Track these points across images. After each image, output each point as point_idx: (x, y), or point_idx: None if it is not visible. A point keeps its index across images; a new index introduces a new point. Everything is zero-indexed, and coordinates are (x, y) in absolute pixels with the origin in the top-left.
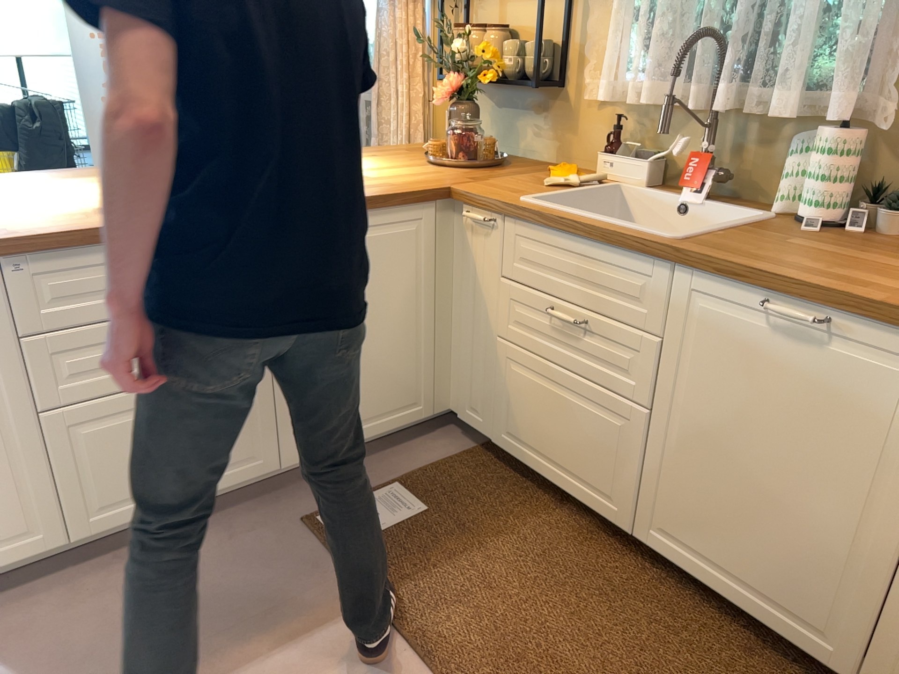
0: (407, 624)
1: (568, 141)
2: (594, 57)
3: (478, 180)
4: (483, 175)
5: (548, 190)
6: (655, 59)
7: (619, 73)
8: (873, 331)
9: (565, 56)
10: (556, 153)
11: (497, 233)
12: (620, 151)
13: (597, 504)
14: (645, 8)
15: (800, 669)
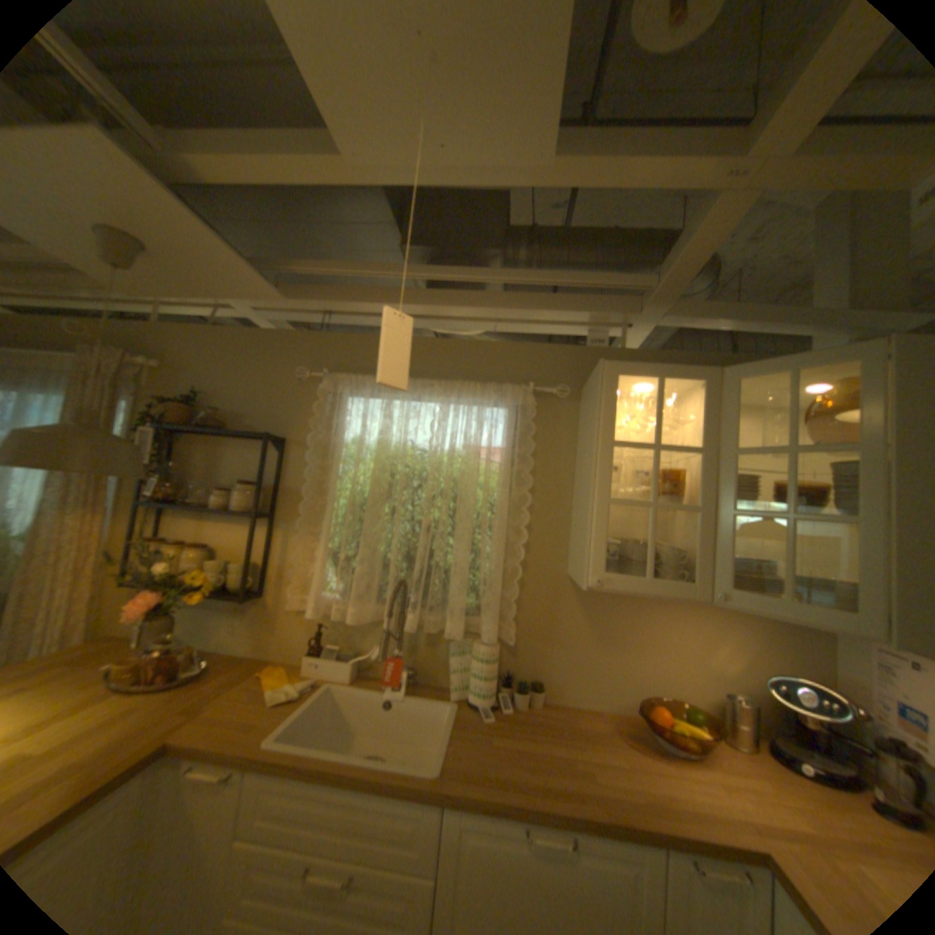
0: None
1: (266, 640)
2: (296, 577)
3: (192, 718)
4: (192, 703)
5: (275, 714)
6: (357, 591)
7: (322, 595)
8: (608, 846)
9: (265, 572)
10: (254, 650)
11: (231, 792)
12: (324, 653)
13: None
14: (346, 553)
15: None
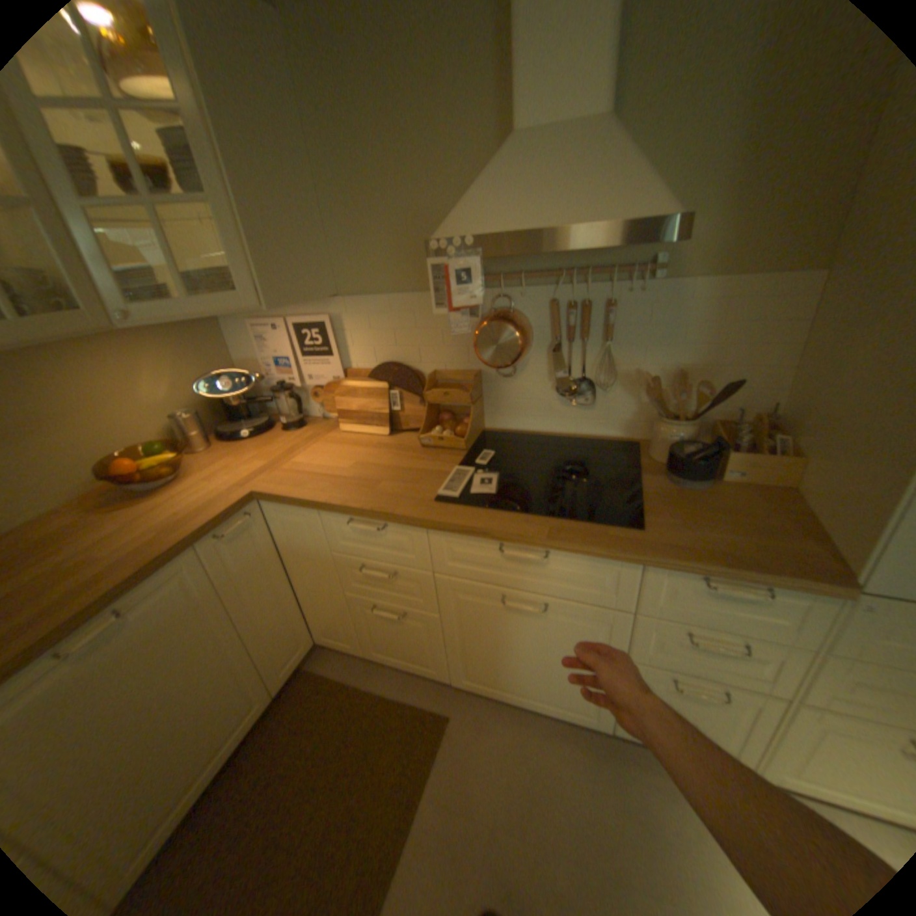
0: None
1: None
2: None
3: None
4: None
5: None
6: None
7: None
8: (145, 586)
9: None
10: None
11: None
12: None
13: None
14: None
15: (250, 738)
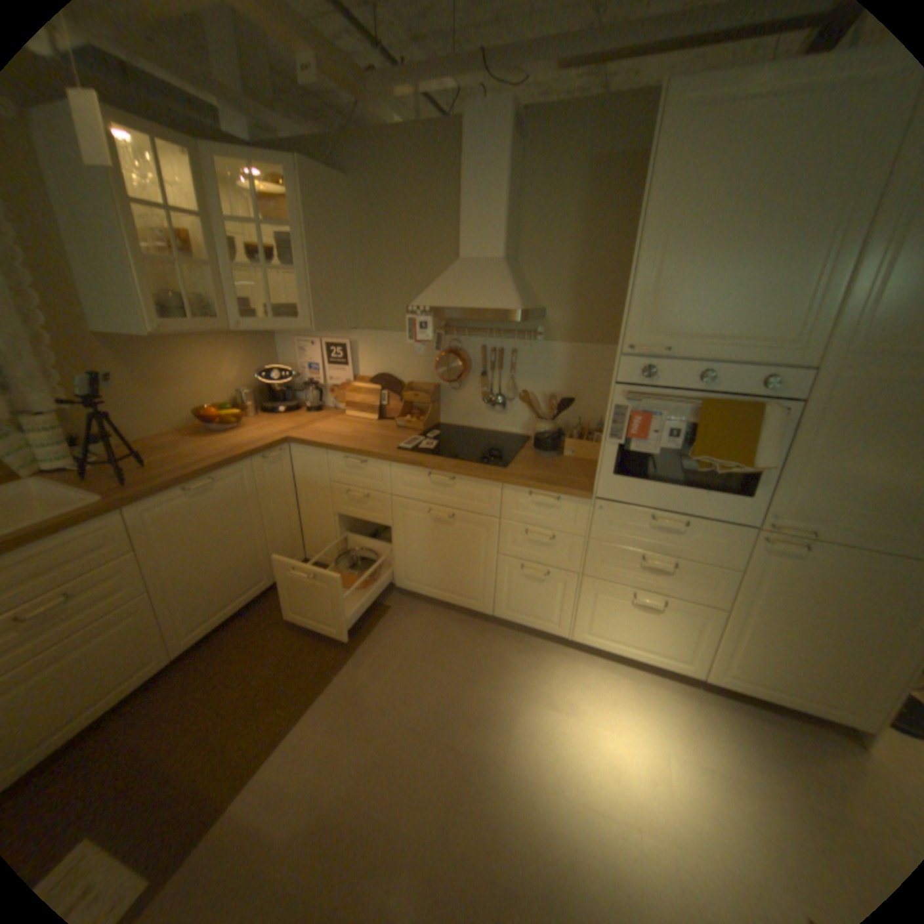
0: (246, 774)
1: None
2: None
3: None
4: None
5: None
6: None
7: None
8: (225, 472)
9: None
10: None
11: None
12: None
13: (142, 680)
14: None
15: (256, 606)
